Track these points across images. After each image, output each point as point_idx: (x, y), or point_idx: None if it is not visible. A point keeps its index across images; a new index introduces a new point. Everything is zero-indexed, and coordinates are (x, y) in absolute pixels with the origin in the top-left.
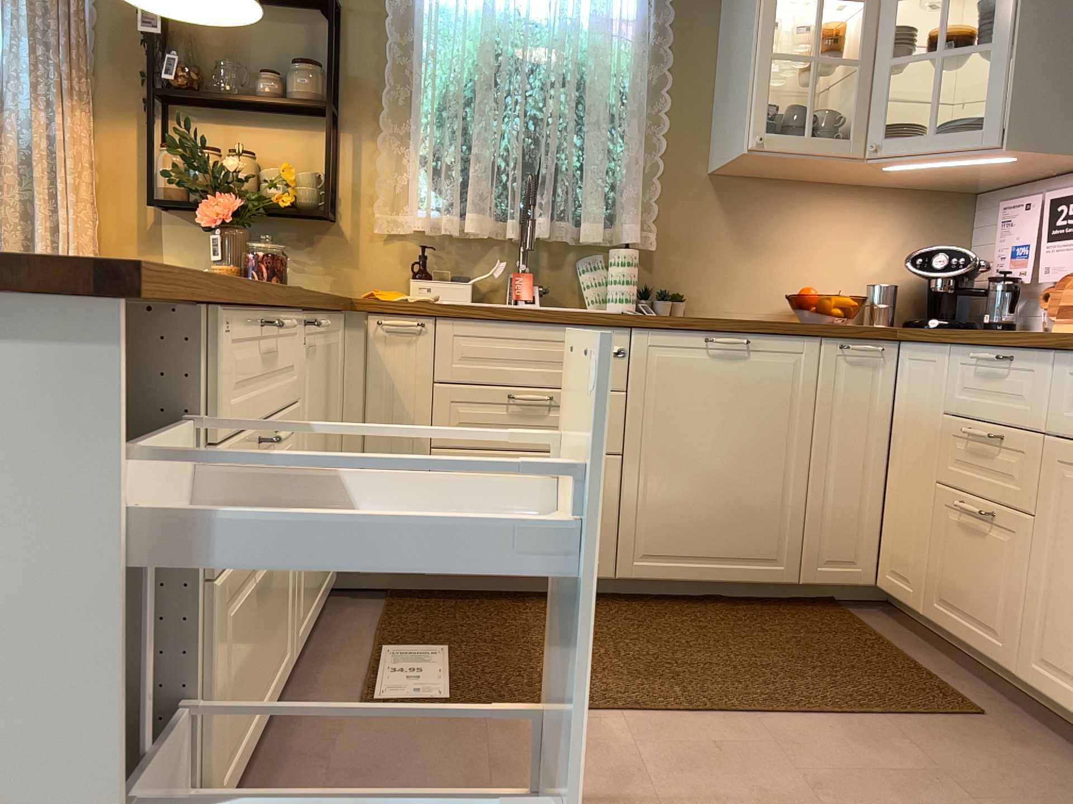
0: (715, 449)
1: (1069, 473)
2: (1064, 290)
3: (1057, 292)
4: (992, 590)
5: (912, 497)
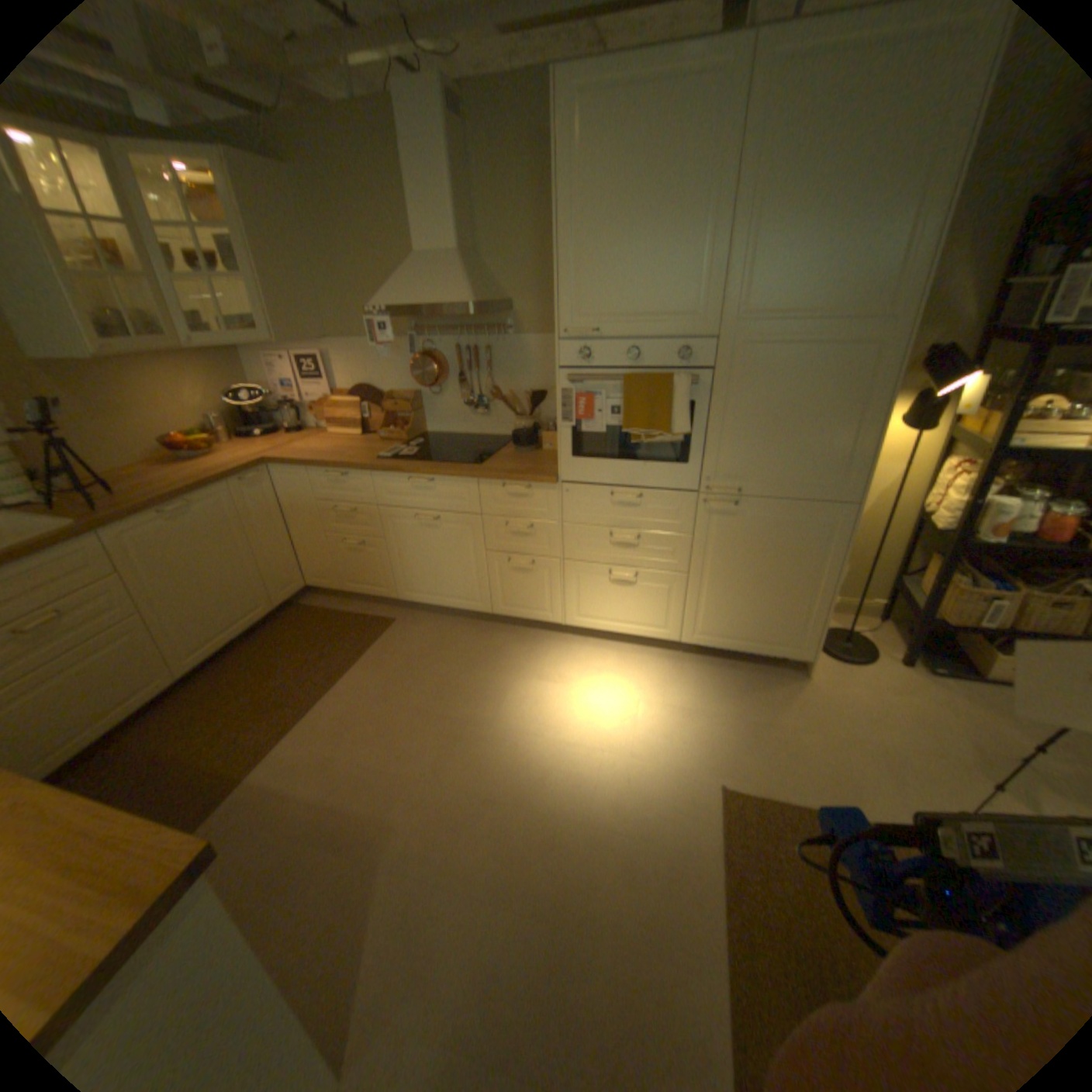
0: (197, 574)
1: (394, 520)
2: (321, 409)
3: (318, 410)
4: (374, 572)
5: (311, 542)
